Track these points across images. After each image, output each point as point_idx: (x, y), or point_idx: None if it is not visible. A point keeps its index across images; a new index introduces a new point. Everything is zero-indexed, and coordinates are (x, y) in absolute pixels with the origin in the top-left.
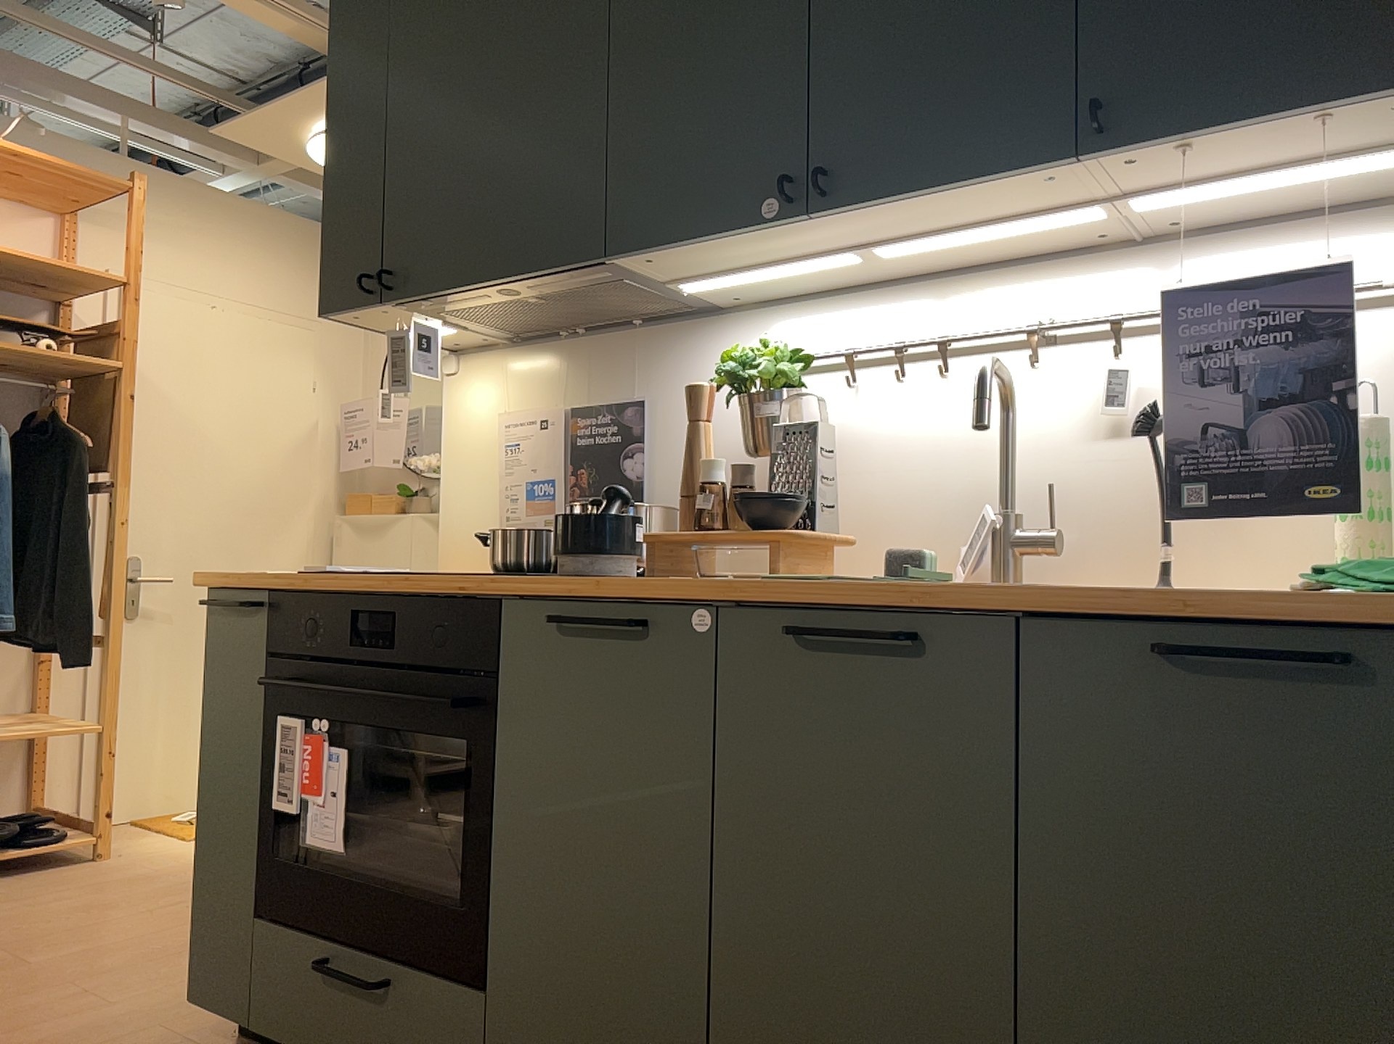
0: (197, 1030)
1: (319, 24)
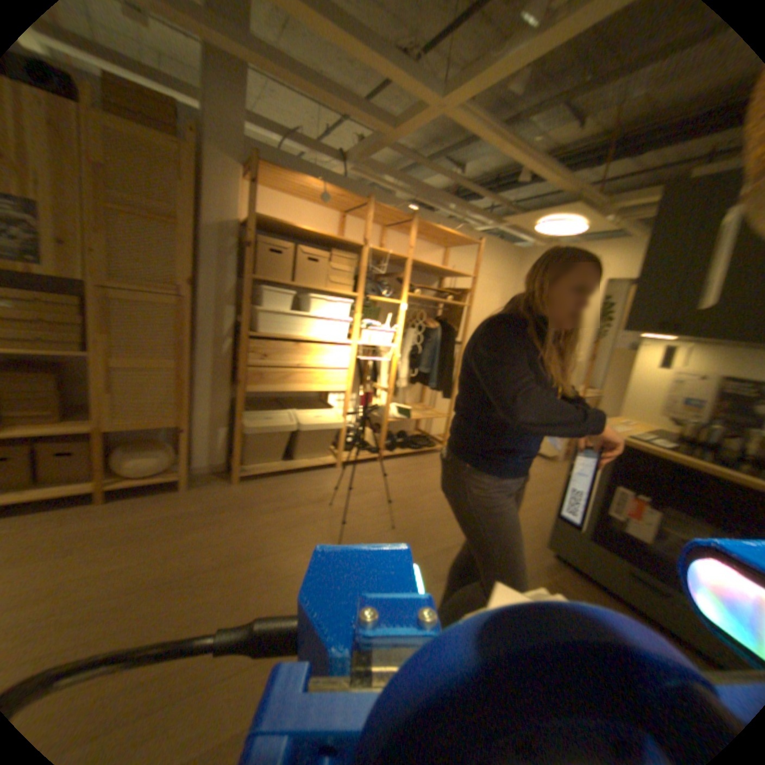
0: (538, 549)
1: (577, 180)
